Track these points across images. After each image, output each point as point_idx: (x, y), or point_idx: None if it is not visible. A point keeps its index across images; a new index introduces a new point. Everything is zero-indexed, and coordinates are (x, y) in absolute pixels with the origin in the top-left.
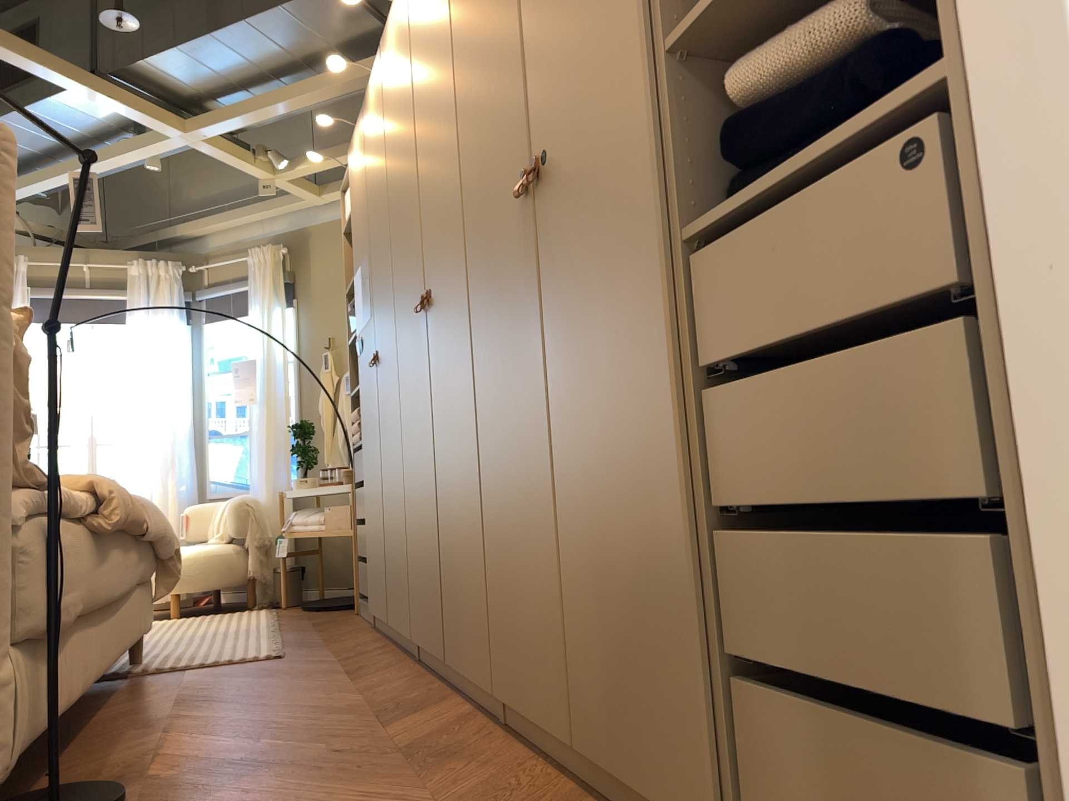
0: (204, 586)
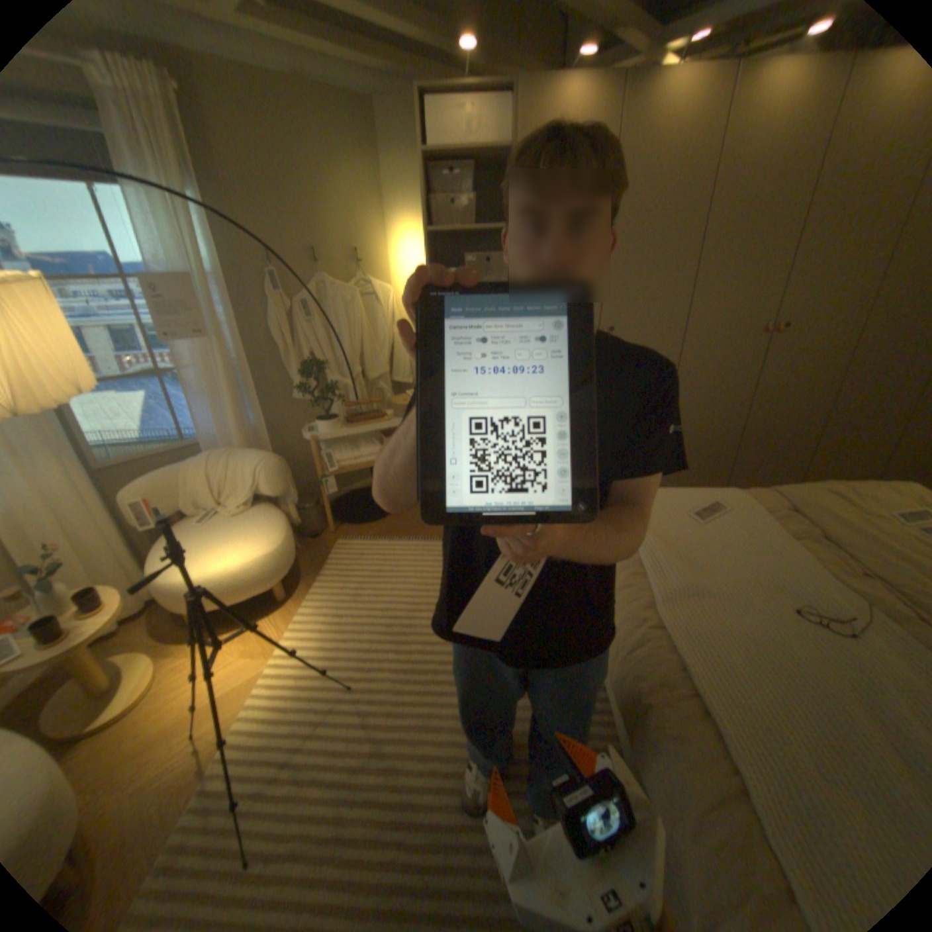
0: (292, 563)
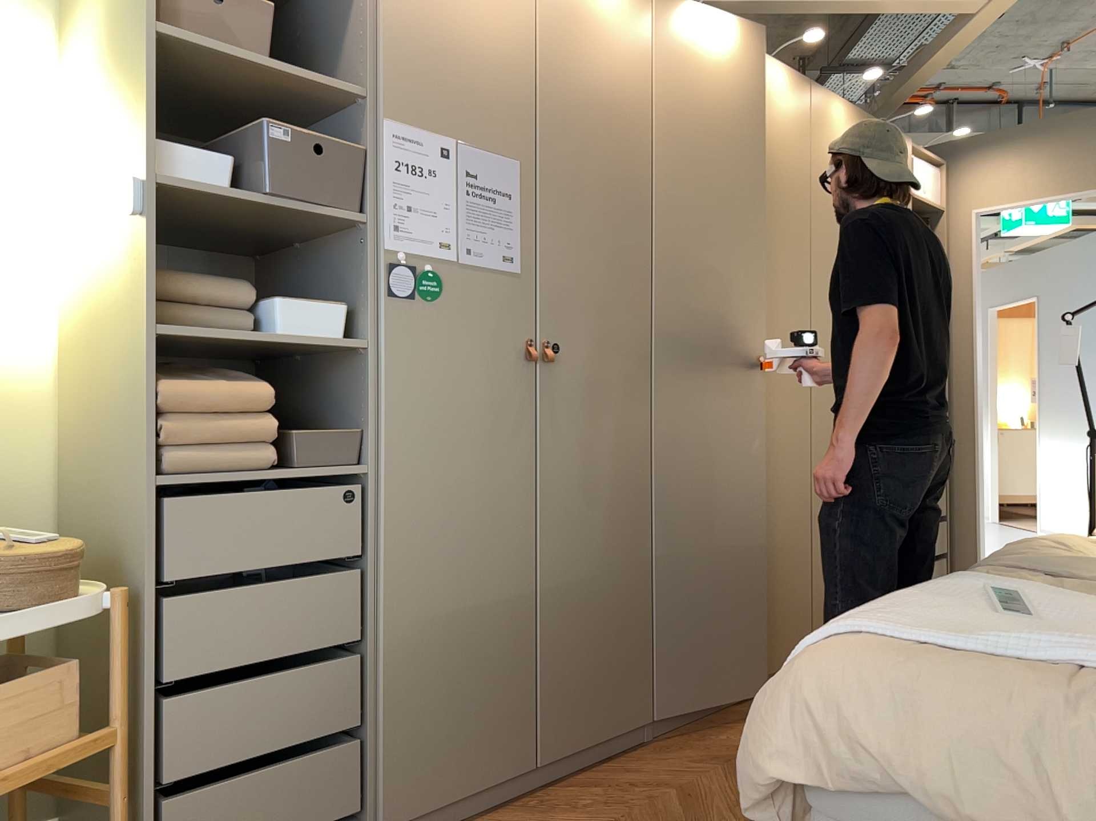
0: None
